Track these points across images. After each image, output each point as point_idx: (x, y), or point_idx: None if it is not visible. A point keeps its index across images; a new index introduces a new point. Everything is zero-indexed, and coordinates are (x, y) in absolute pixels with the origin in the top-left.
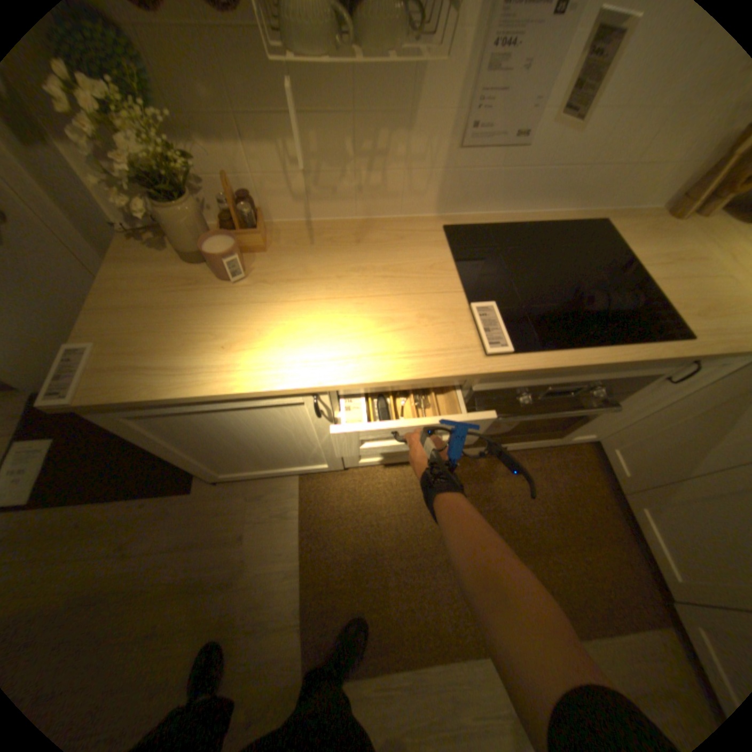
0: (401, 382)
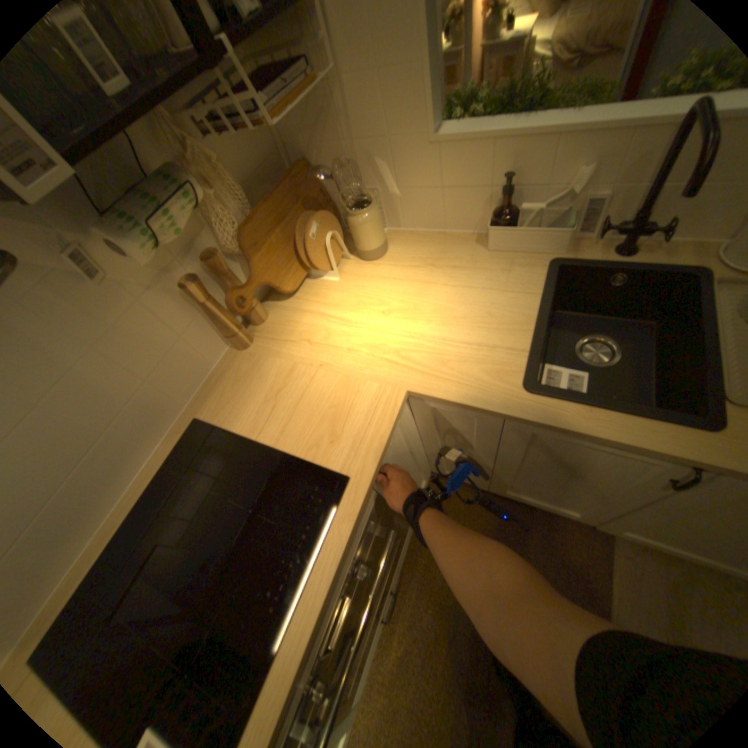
0: None
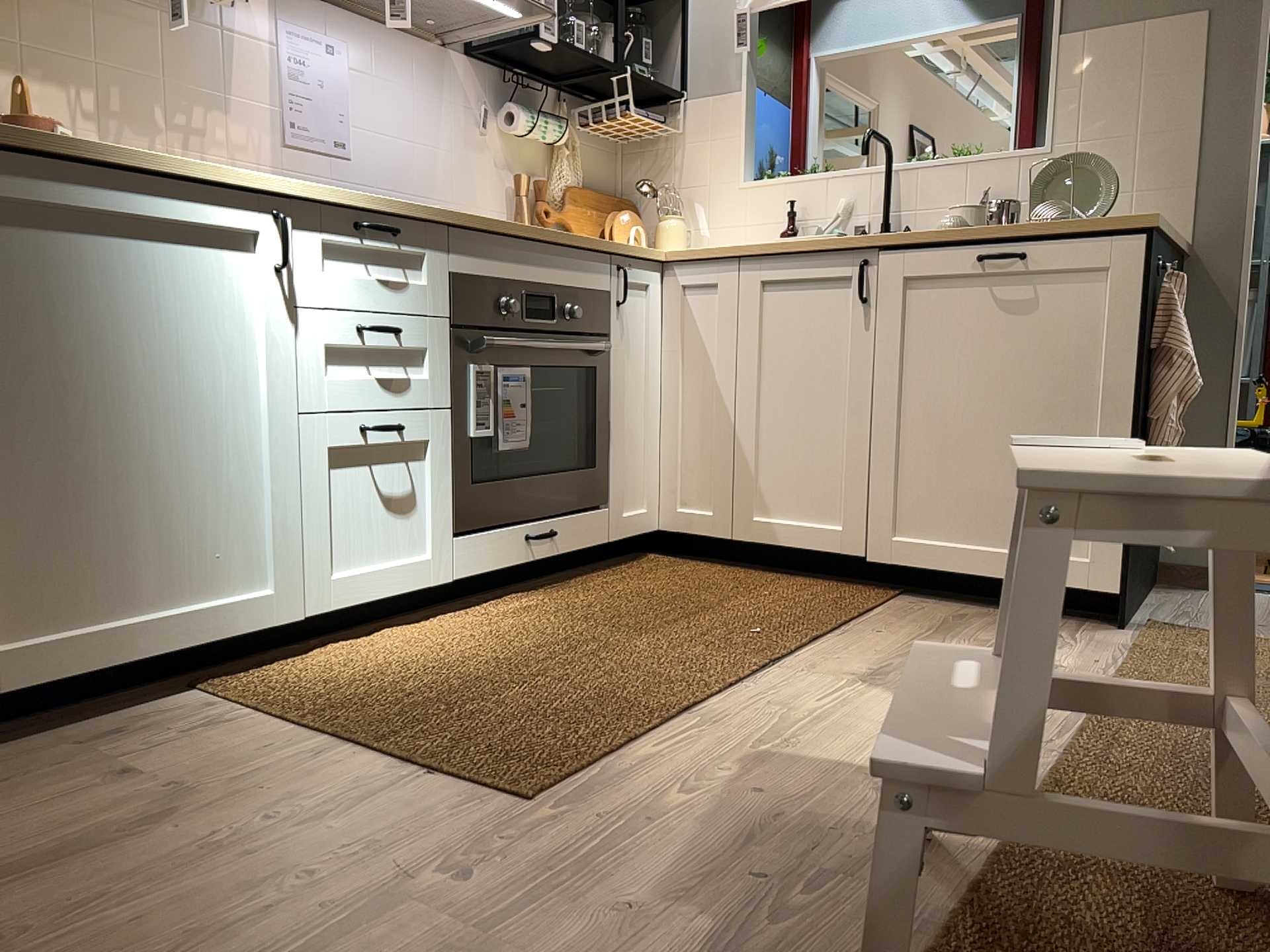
0: (374, 205)
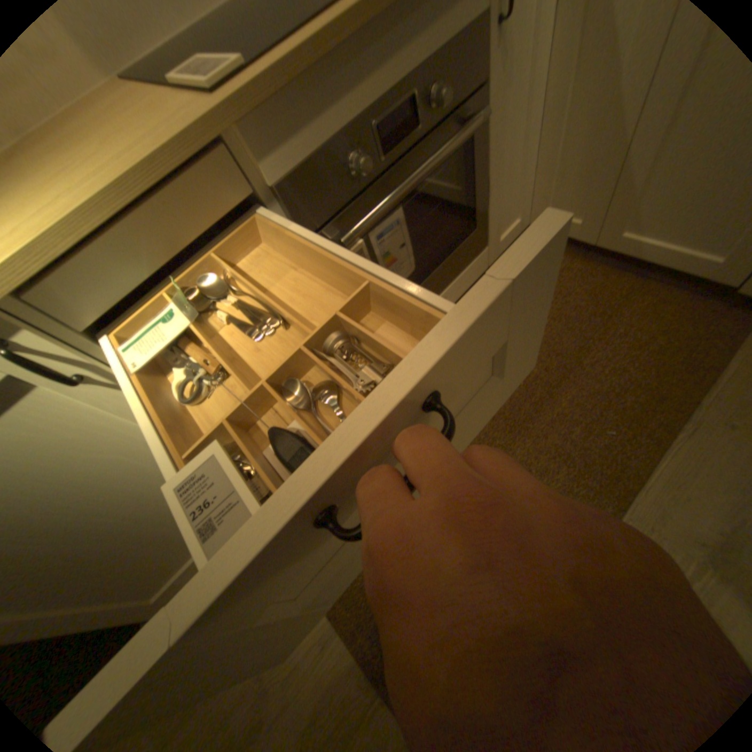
0: (103, 216)
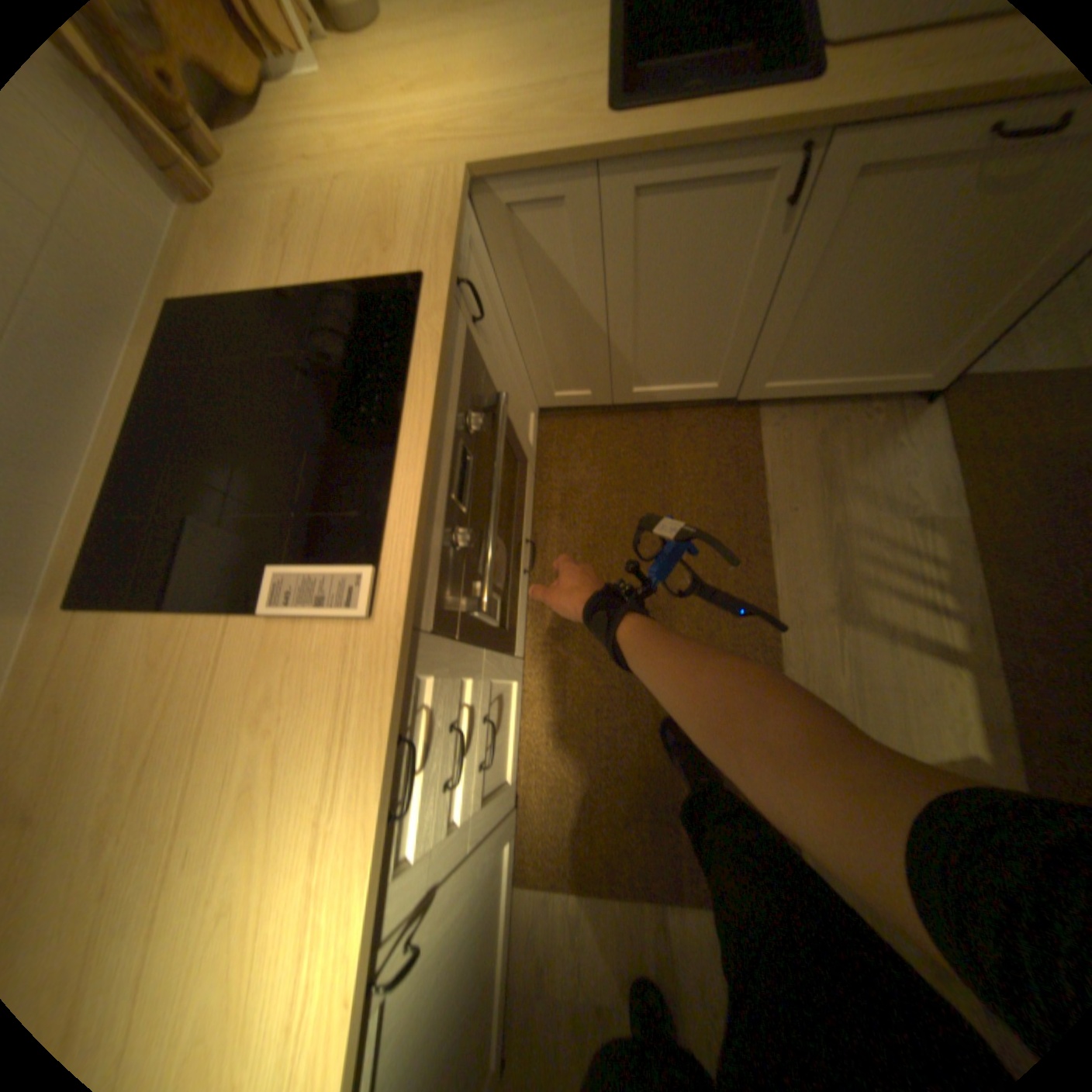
0: (381, 801)
